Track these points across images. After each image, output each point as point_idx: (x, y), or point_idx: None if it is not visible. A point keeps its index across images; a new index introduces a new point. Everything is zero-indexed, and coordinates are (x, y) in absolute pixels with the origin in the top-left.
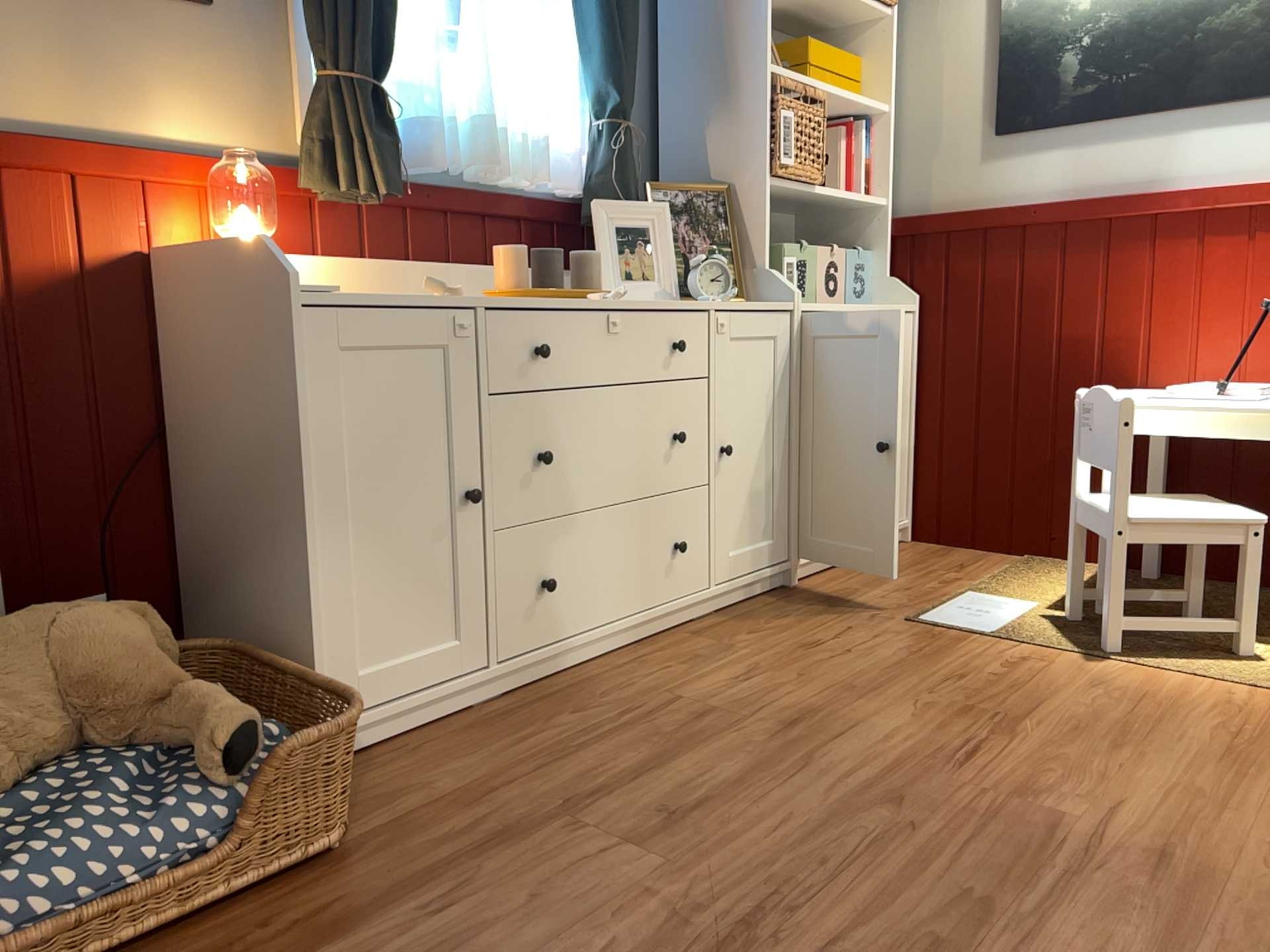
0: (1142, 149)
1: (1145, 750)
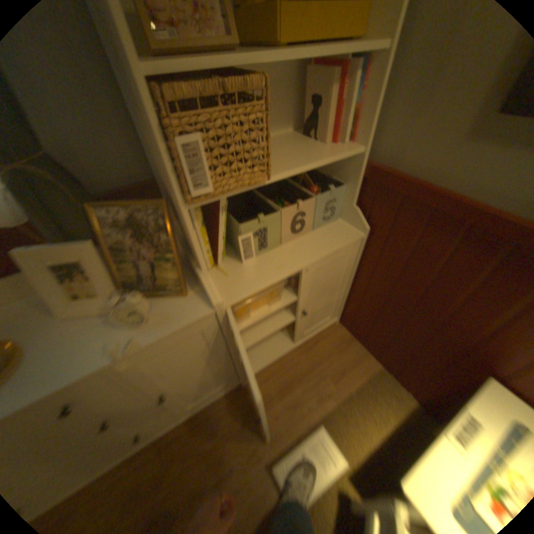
0: None
1: None
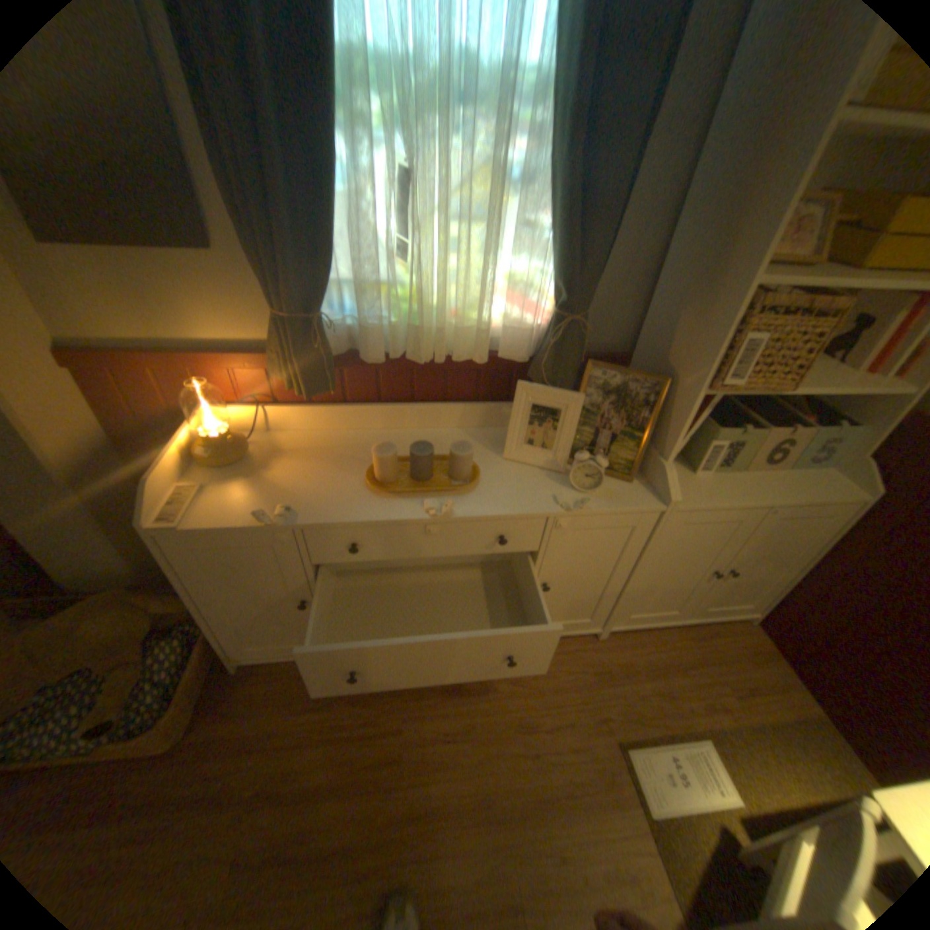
0: None
1: None
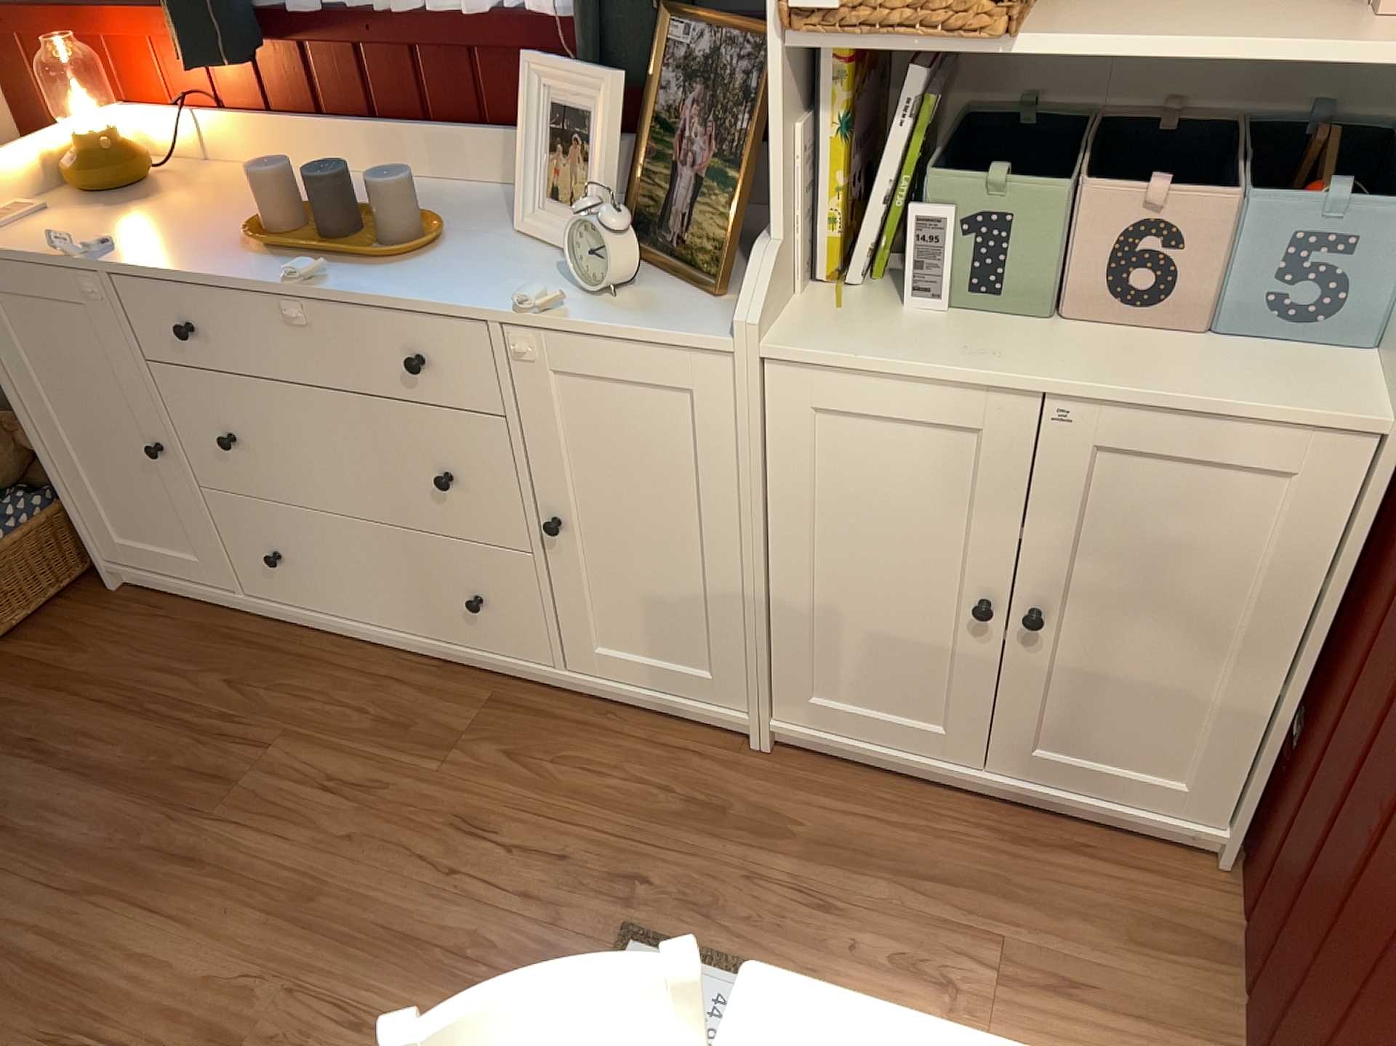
0: None
1: None
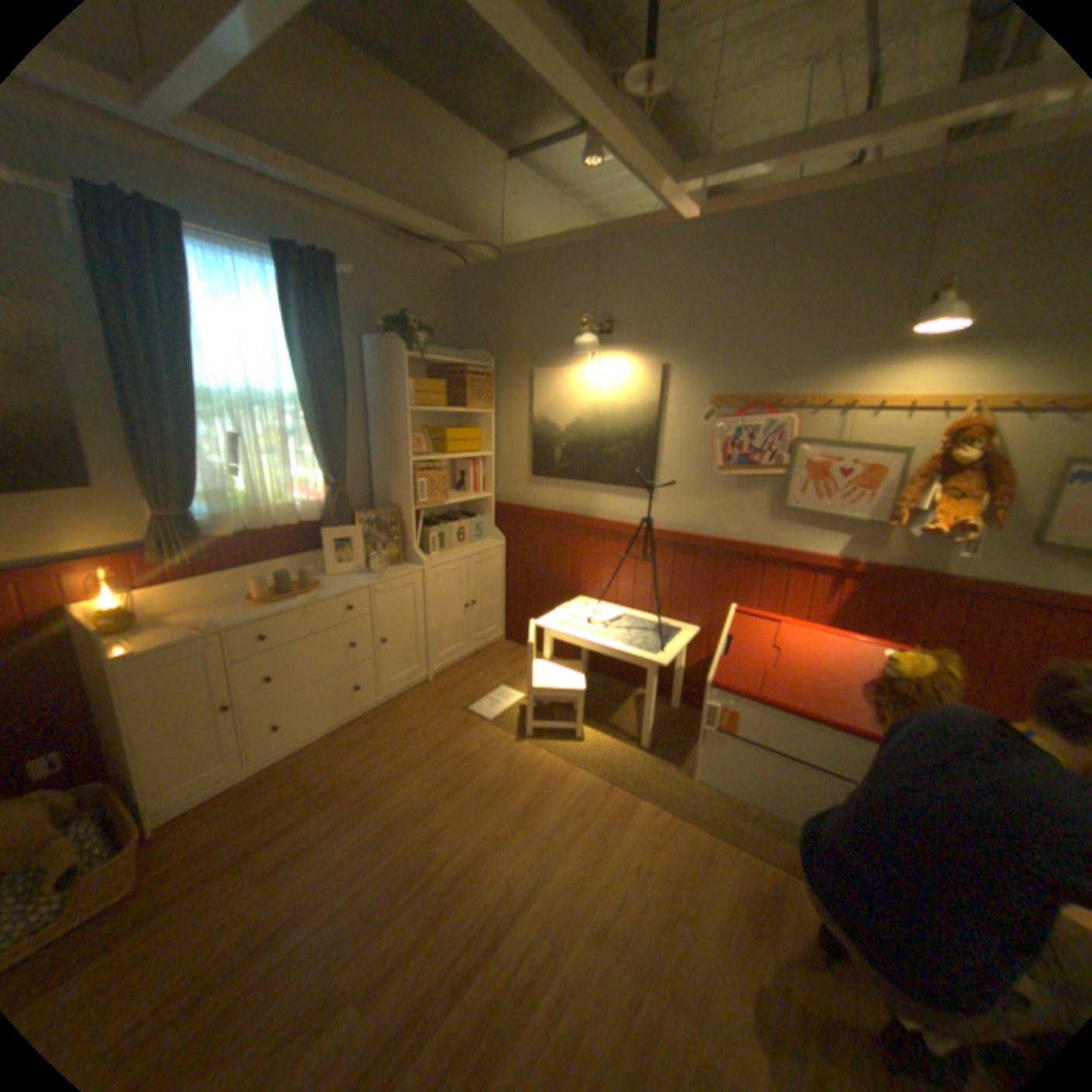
0: (584, 497)
1: (494, 810)
